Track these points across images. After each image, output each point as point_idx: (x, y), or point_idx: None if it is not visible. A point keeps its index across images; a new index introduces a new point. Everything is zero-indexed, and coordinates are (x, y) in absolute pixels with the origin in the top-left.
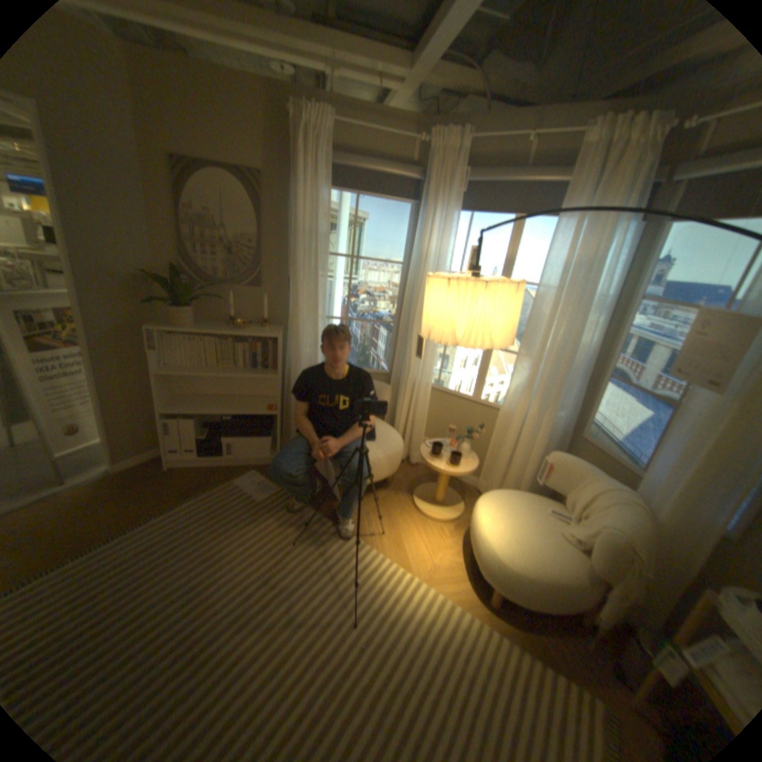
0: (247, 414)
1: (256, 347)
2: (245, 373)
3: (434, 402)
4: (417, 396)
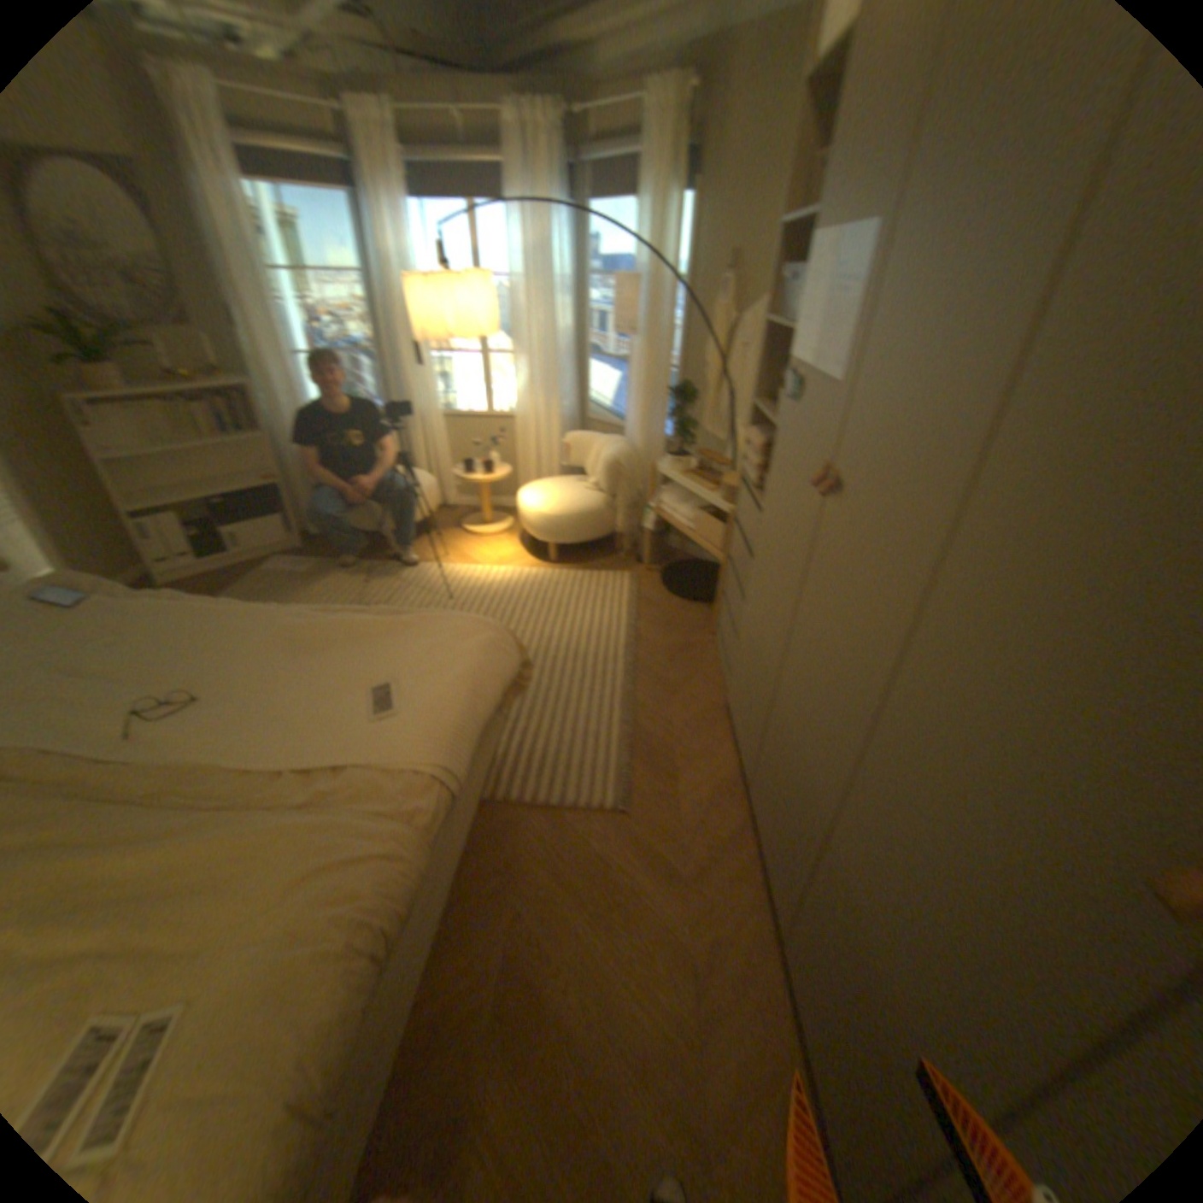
0: (234, 495)
1: (213, 406)
2: (214, 439)
3: (448, 433)
4: (427, 429)
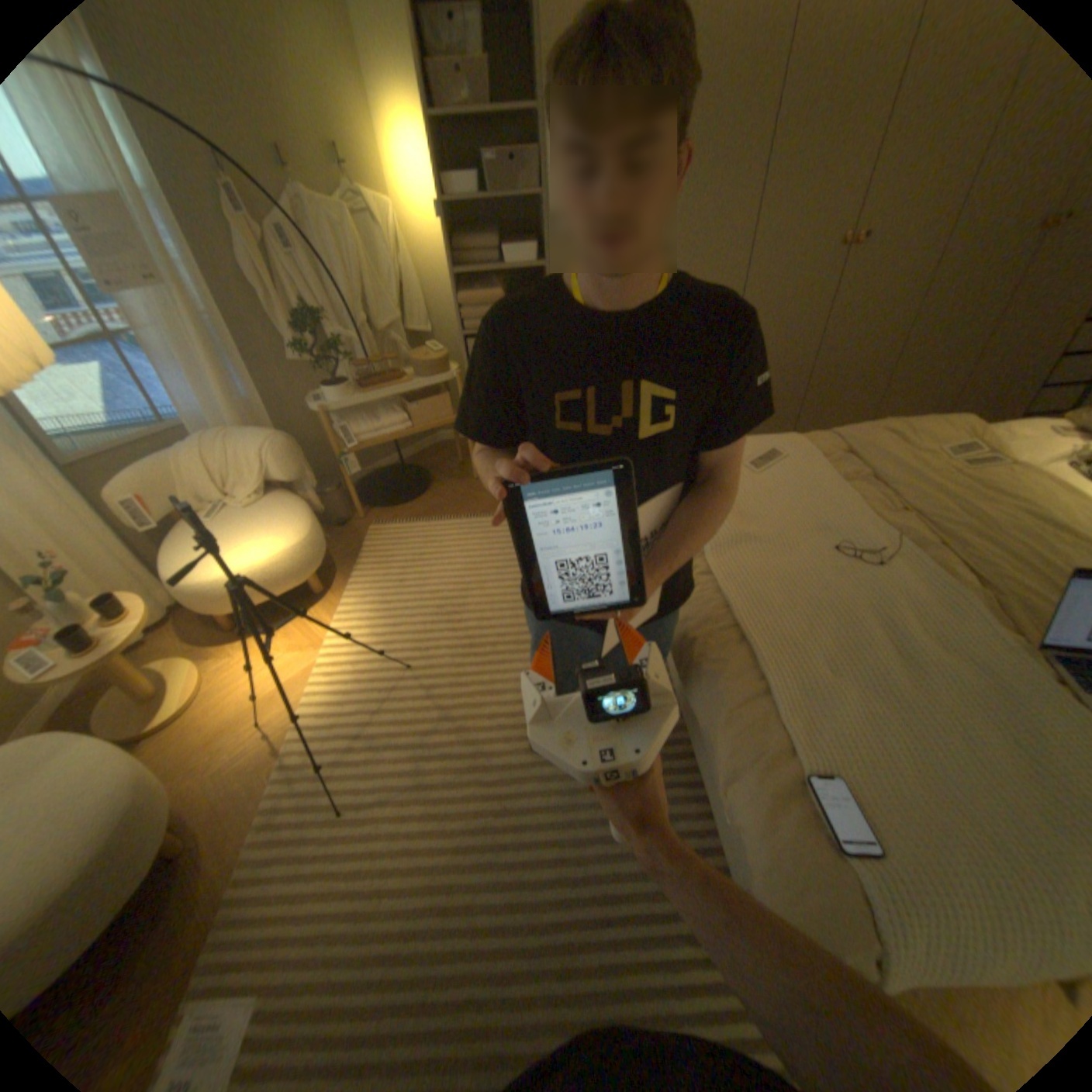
0: None
1: None
2: None
3: None
4: None
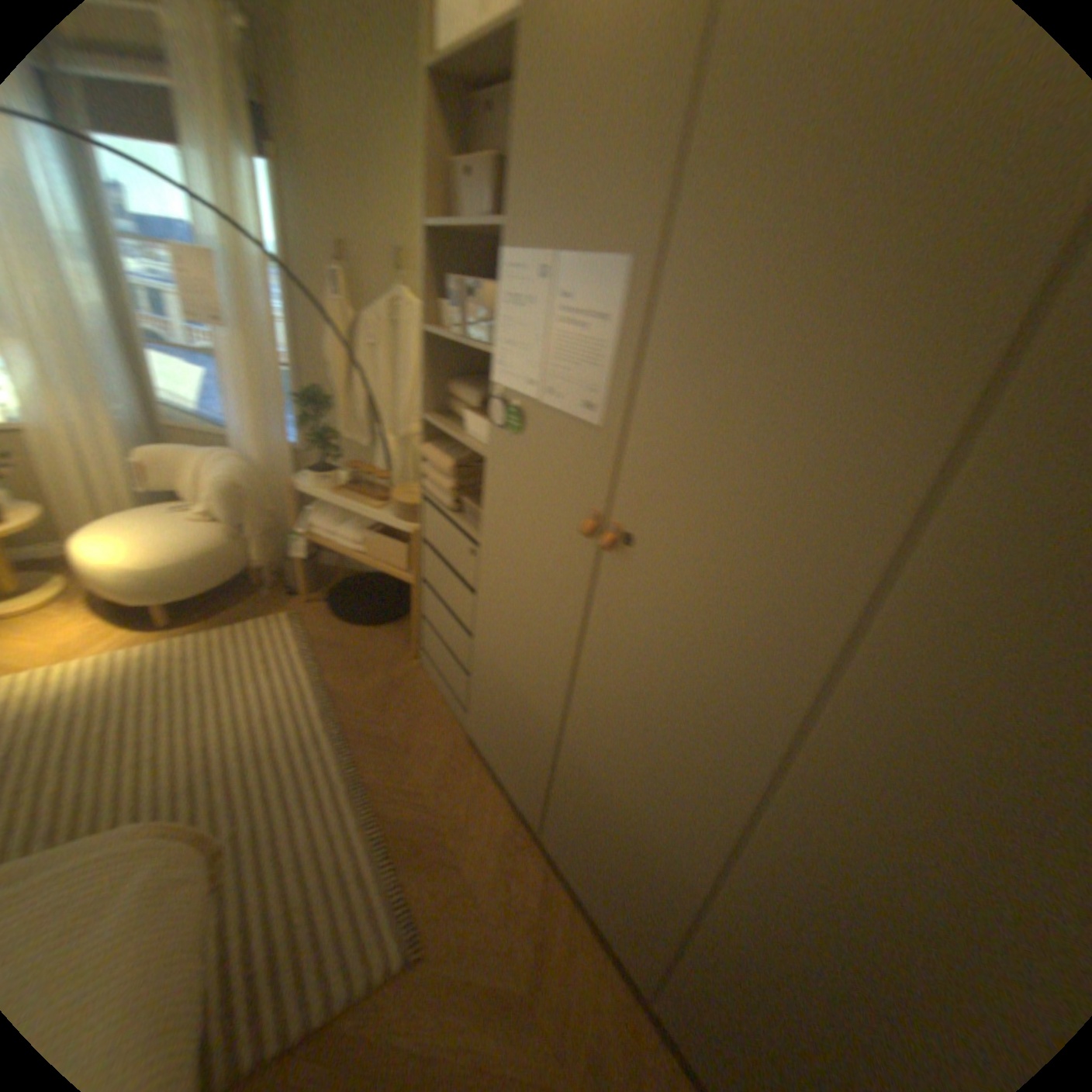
0: None
1: None
2: None
3: None
4: None
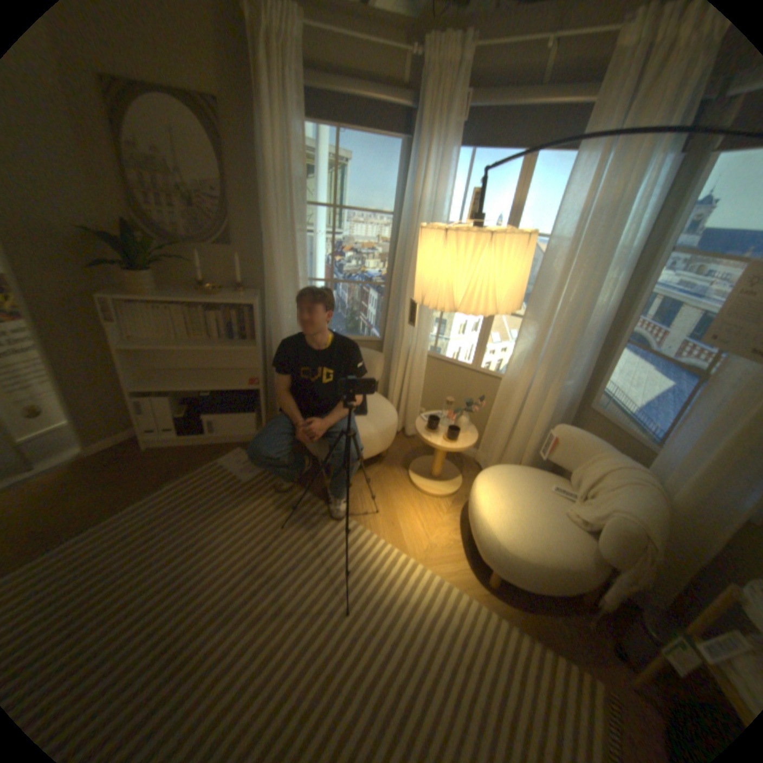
0: (229, 390)
1: (231, 316)
2: (221, 345)
3: (431, 372)
4: (412, 365)
